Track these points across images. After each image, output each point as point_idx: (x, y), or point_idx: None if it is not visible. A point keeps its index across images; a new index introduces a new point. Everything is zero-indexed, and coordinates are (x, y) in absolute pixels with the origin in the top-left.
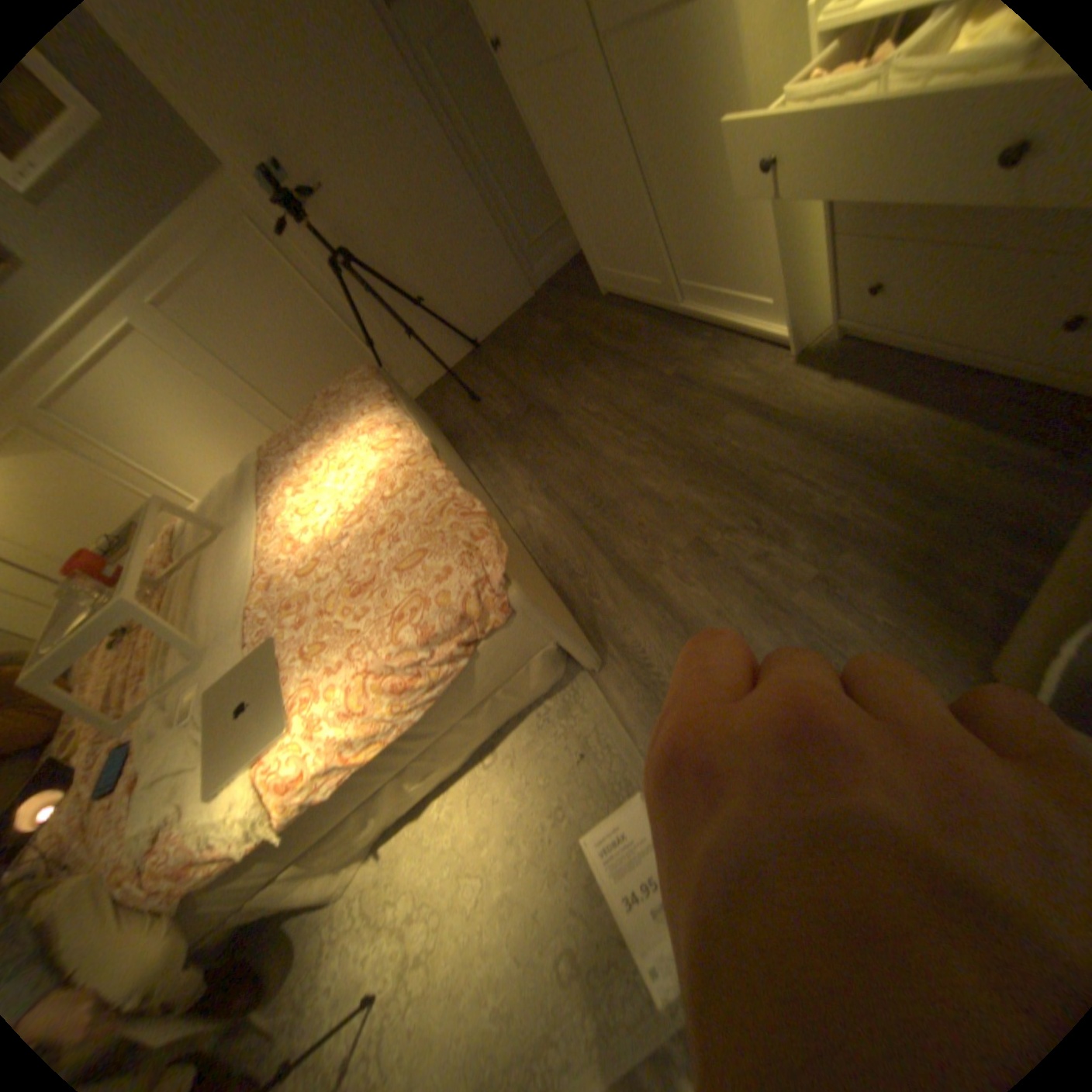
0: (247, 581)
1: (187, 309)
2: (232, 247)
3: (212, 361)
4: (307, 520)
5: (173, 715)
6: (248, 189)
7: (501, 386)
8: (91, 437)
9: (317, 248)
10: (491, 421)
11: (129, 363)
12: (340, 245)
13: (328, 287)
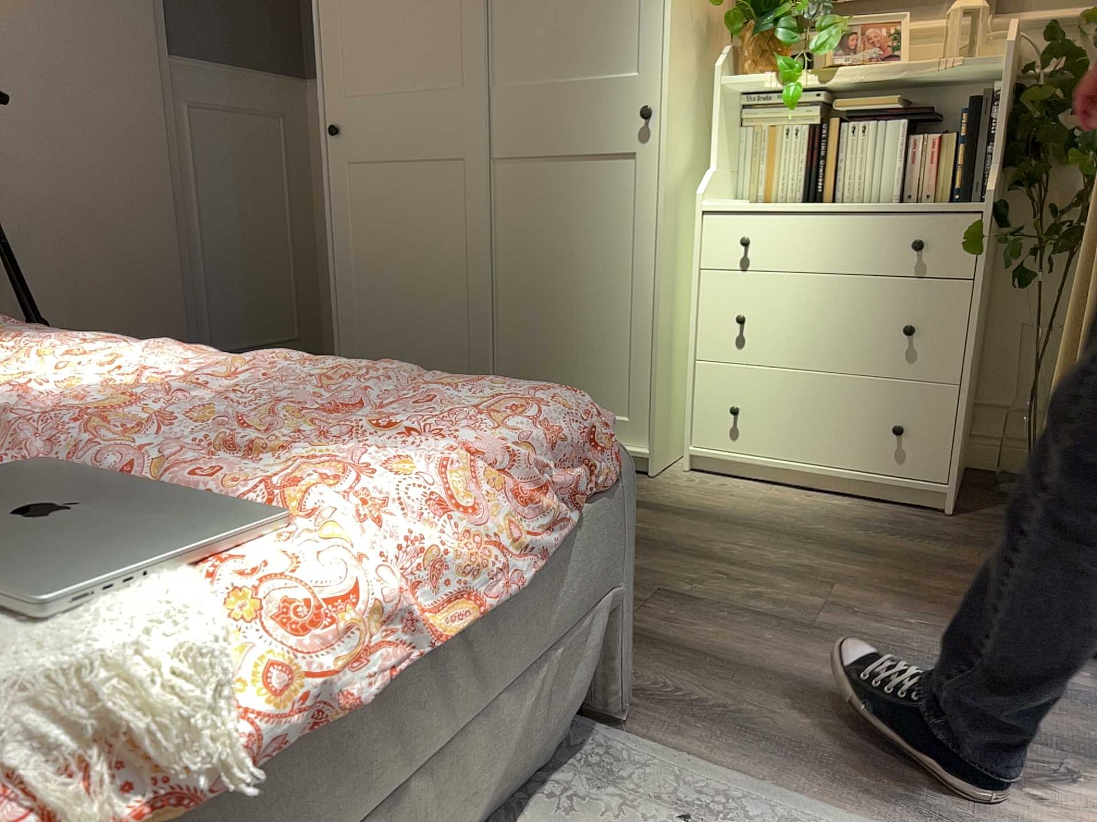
0: None
1: None
2: None
3: None
4: None
5: None
6: None
7: None
8: None
9: None
10: None
11: None
12: None
13: None
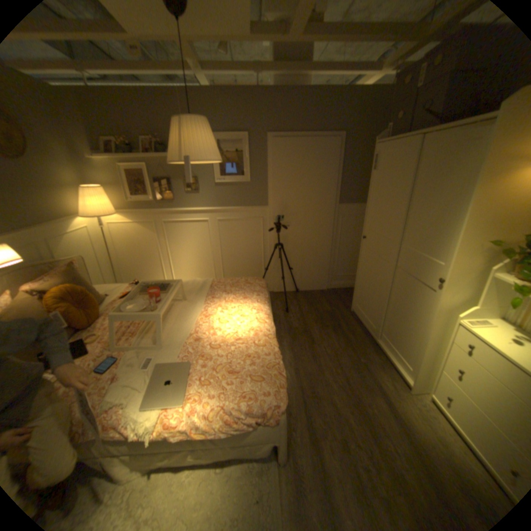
0: (189, 332)
1: (226, 227)
2: (252, 222)
3: (219, 242)
4: (221, 326)
5: (141, 365)
6: (269, 214)
7: (298, 314)
8: (167, 237)
9: (274, 237)
10: (289, 324)
11: (197, 228)
12: (281, 241)
13: (268, 247)
